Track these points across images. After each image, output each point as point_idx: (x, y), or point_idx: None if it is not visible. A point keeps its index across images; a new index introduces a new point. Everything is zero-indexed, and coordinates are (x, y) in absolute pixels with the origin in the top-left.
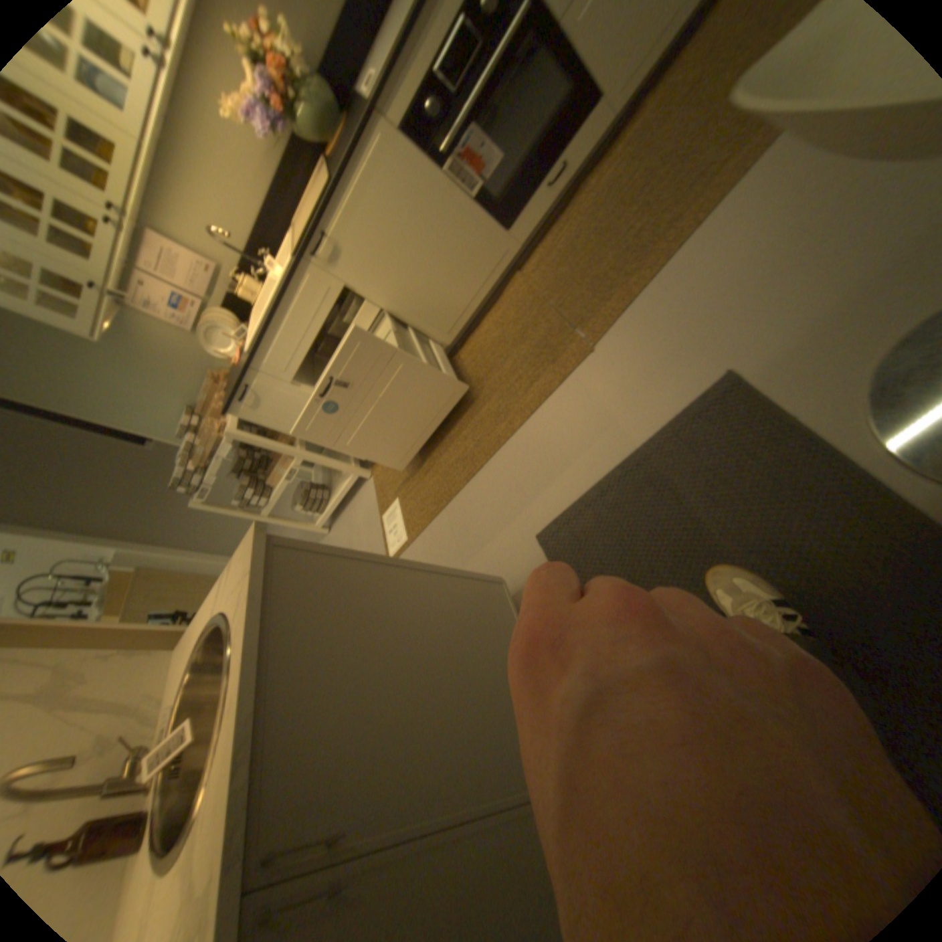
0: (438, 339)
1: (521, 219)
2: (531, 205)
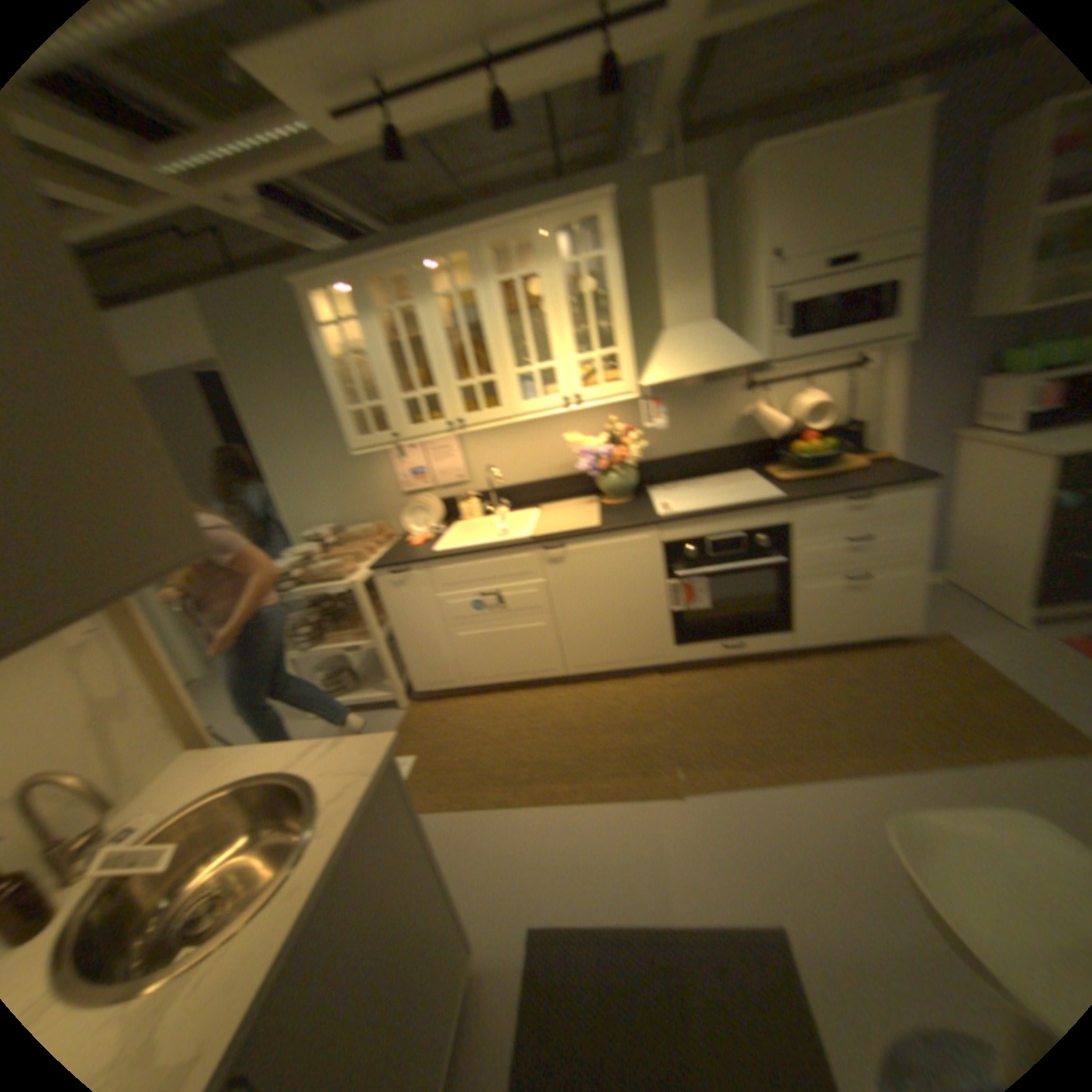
0: (561, 663)
1: (686, 648)
2: (700, 646)
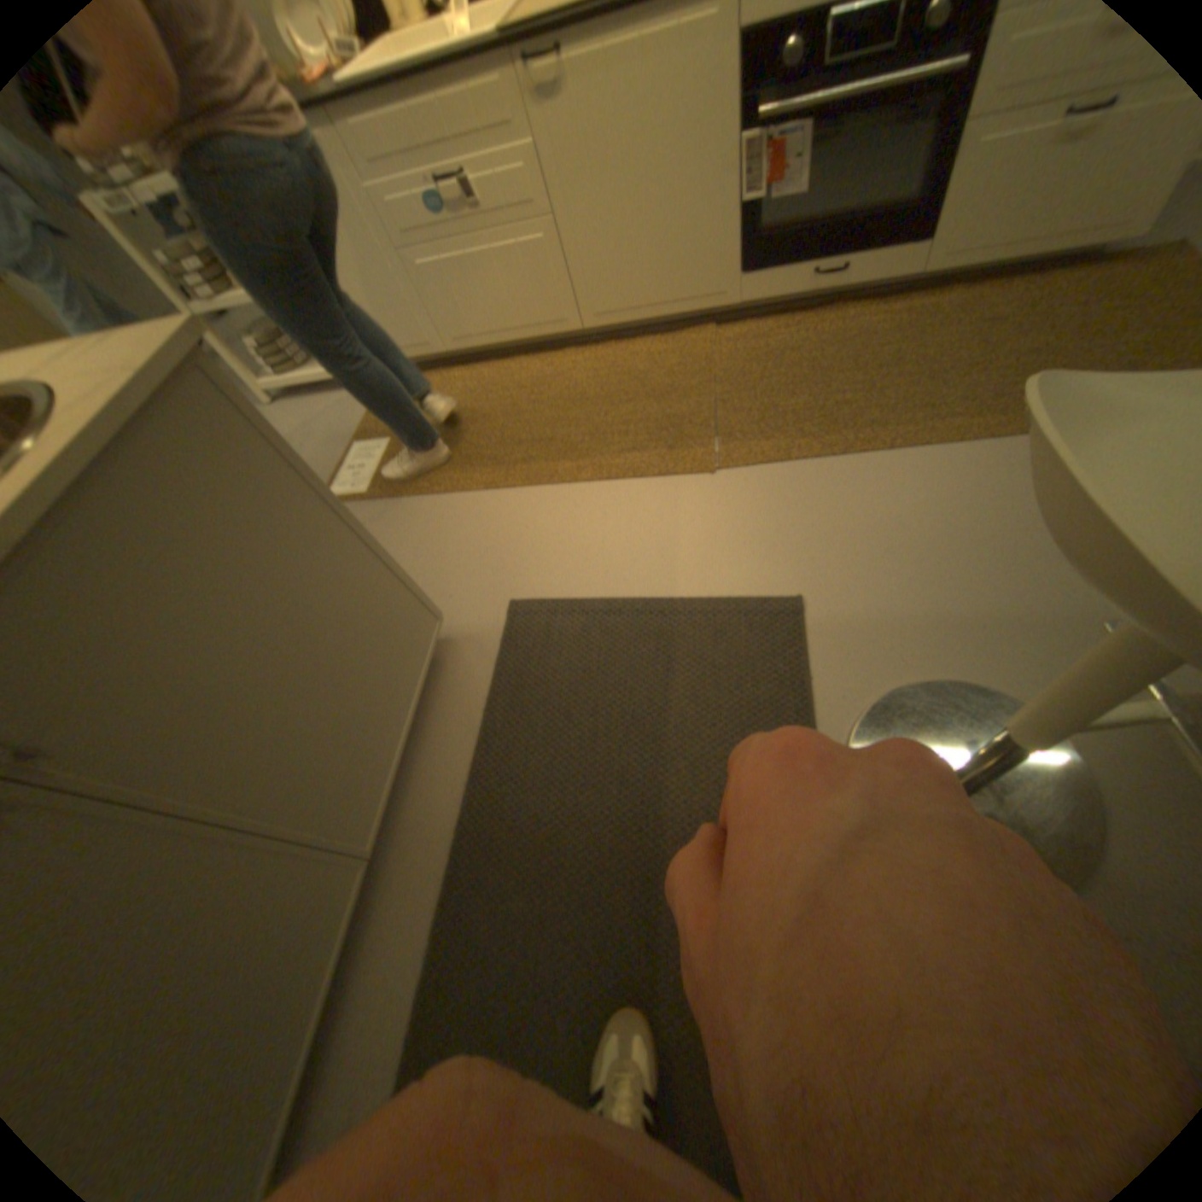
0: (578, 307)
1: (763, 274)
2: (784, 270)
